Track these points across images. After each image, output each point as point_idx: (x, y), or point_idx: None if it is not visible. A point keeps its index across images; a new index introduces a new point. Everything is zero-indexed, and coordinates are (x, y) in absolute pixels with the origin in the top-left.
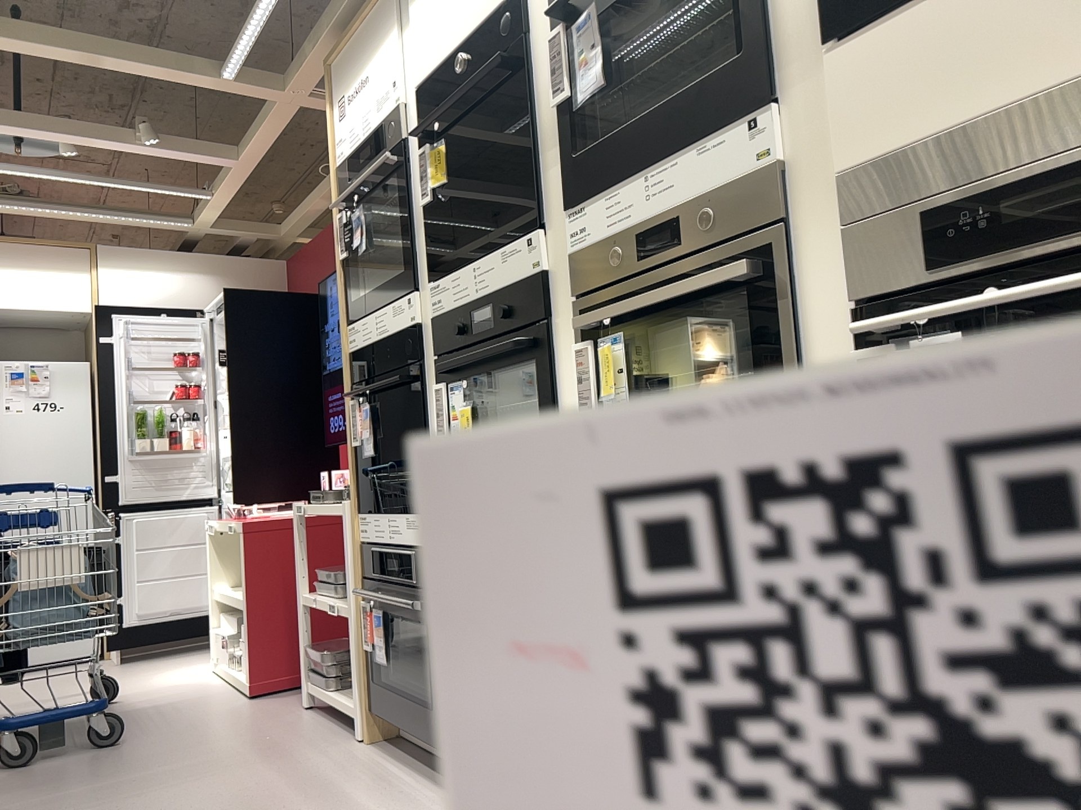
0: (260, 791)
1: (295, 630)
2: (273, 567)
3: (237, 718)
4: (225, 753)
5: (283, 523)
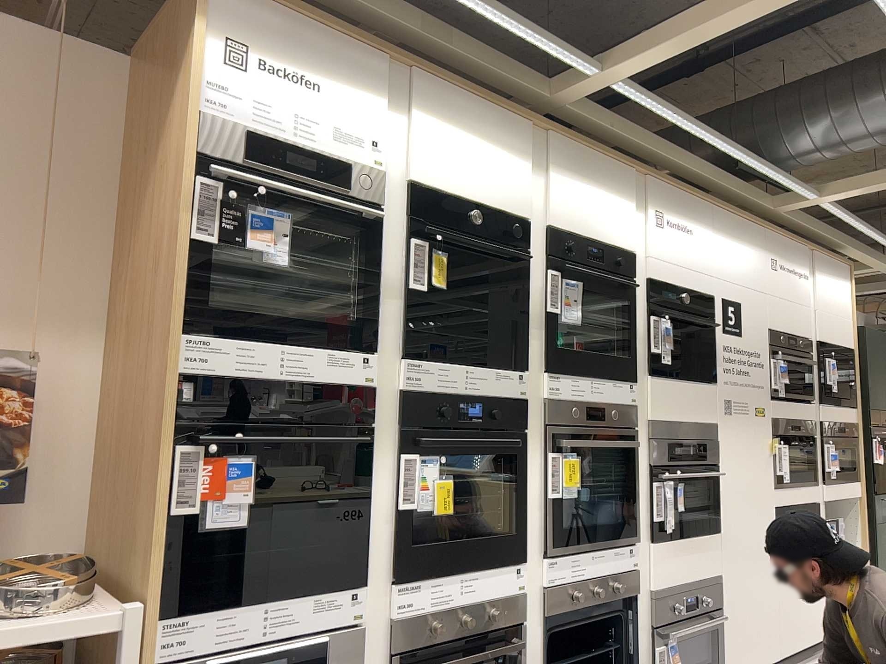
0: None
1: None
2: None
3: None
4: None
5: None
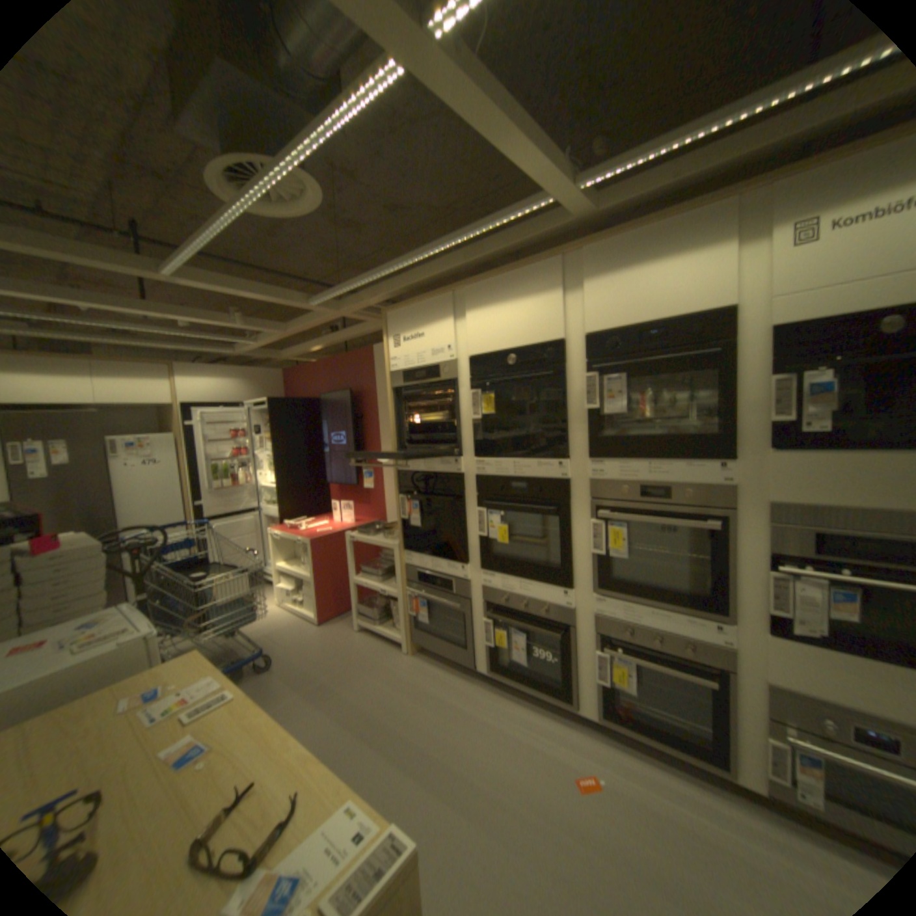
0: (381, 698)
1: (337, 591)
2: (325, 562)
3: (323, 645)
4: (339, 672)
5: (328, 539)
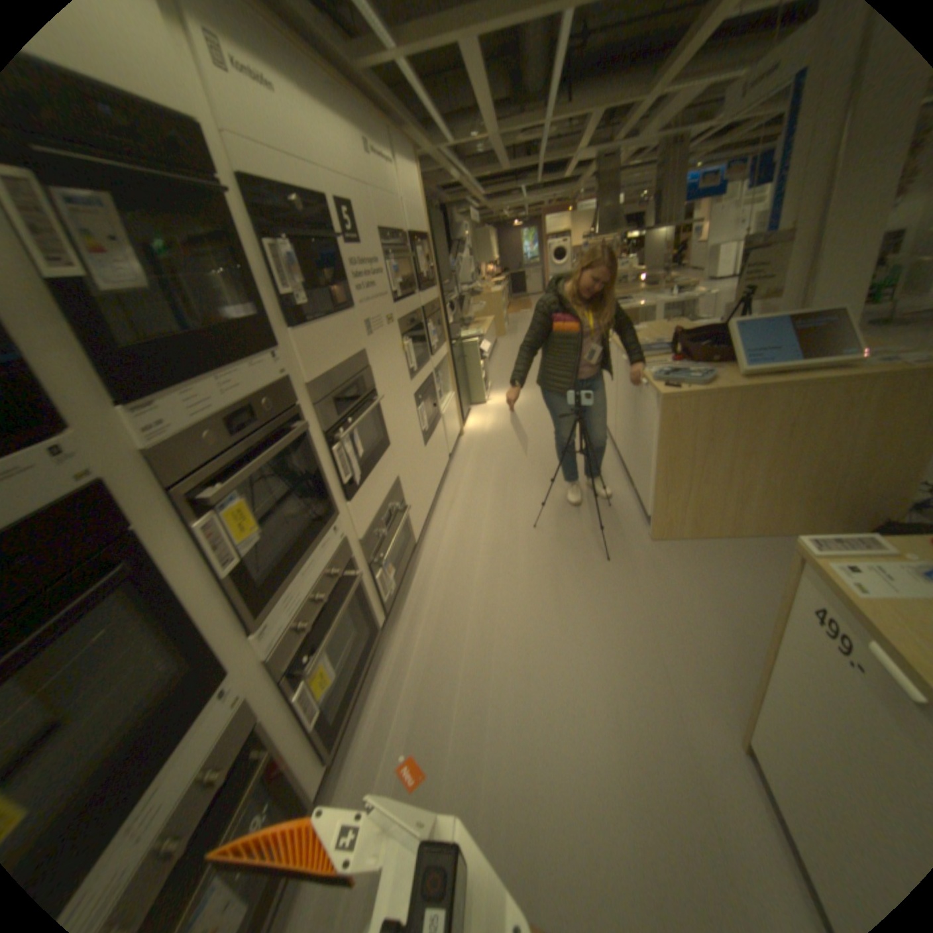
0: None
1: None
2: None
3: None
4: None
5: None
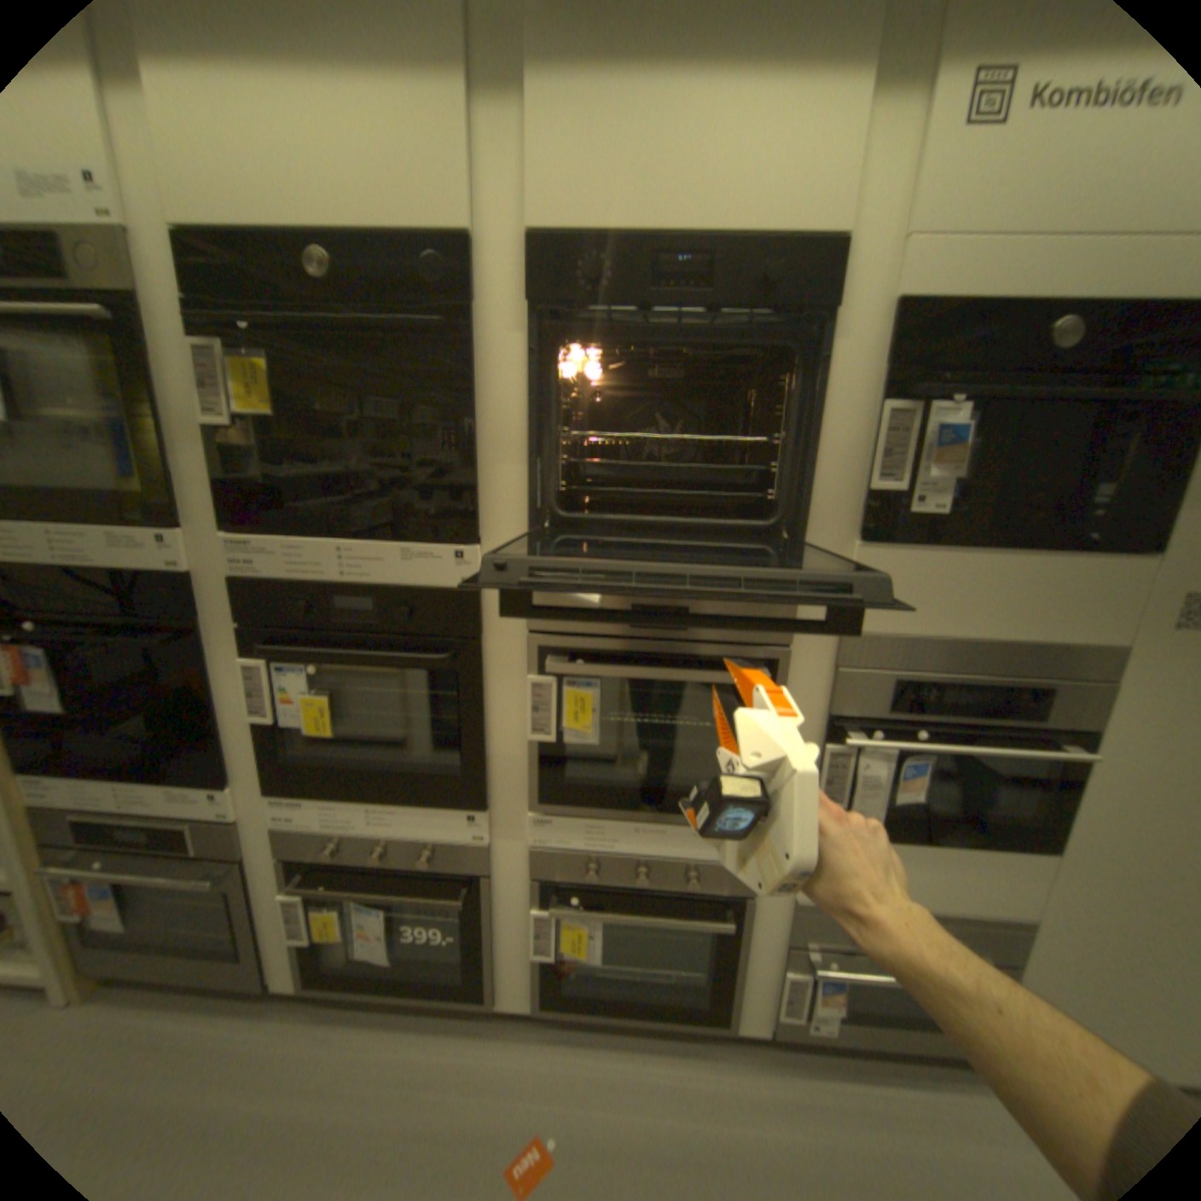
0: None
1: None
2: None
3: None
4: None
5: None
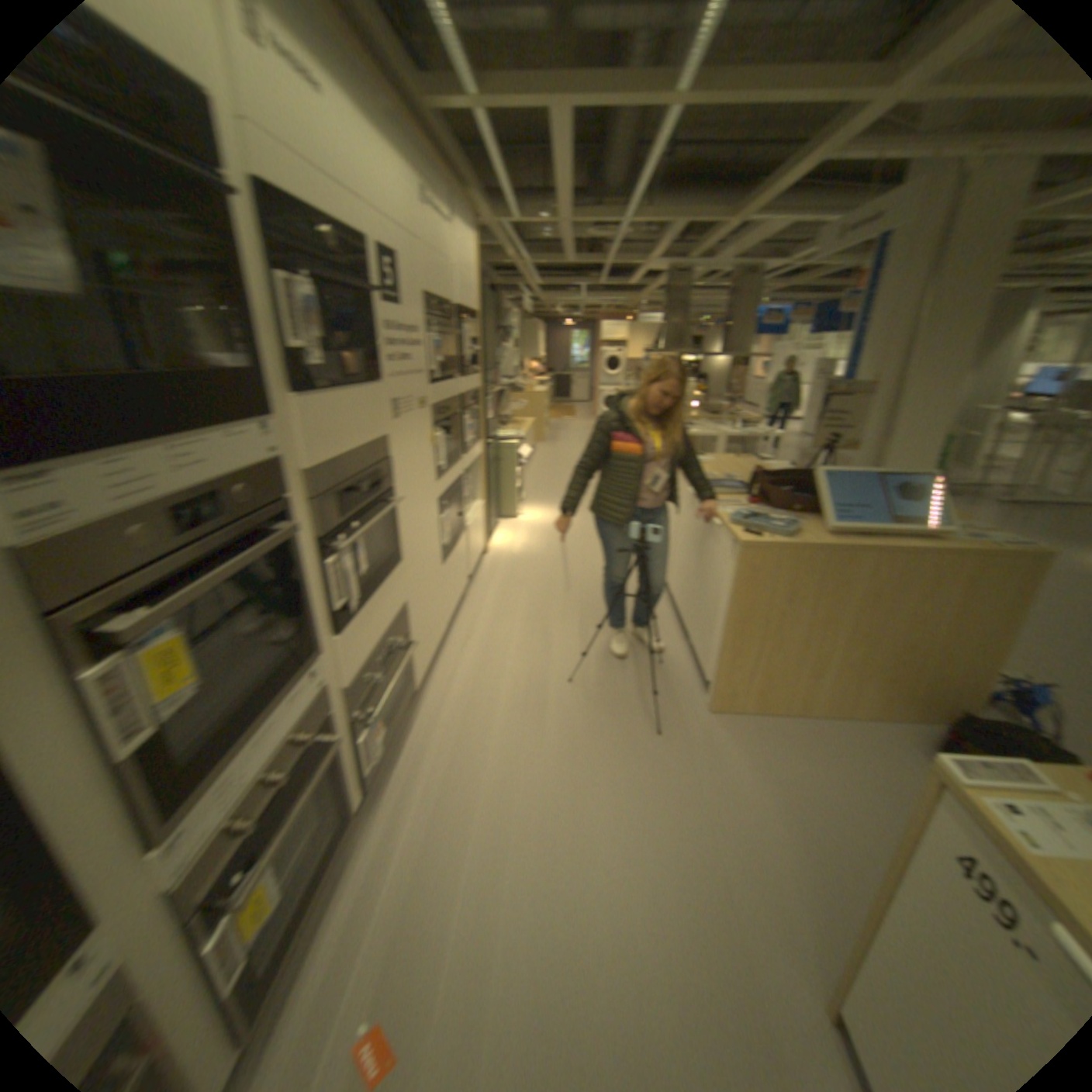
0: None
1: None
2: None
3: None
4: None
5: None
